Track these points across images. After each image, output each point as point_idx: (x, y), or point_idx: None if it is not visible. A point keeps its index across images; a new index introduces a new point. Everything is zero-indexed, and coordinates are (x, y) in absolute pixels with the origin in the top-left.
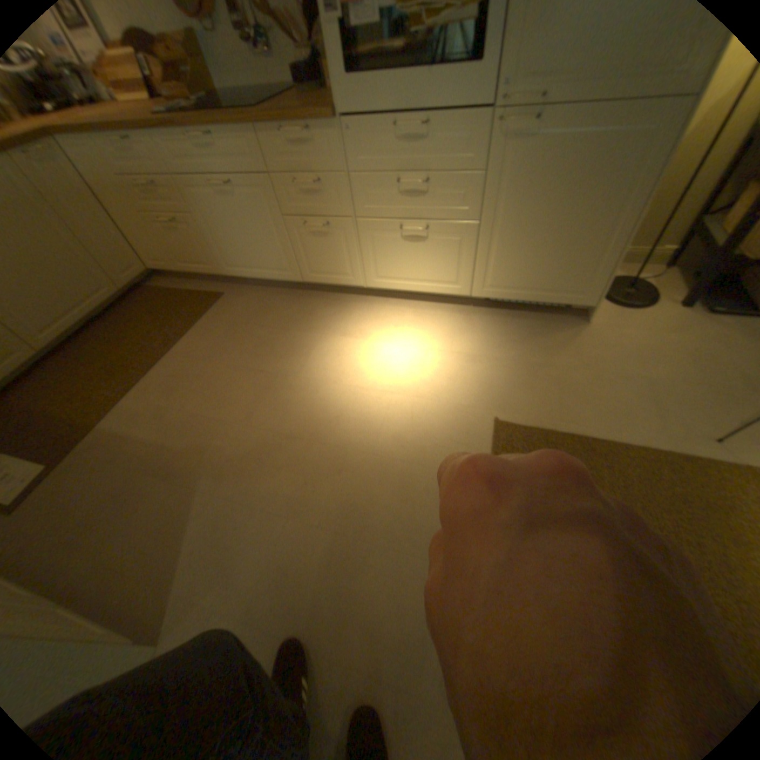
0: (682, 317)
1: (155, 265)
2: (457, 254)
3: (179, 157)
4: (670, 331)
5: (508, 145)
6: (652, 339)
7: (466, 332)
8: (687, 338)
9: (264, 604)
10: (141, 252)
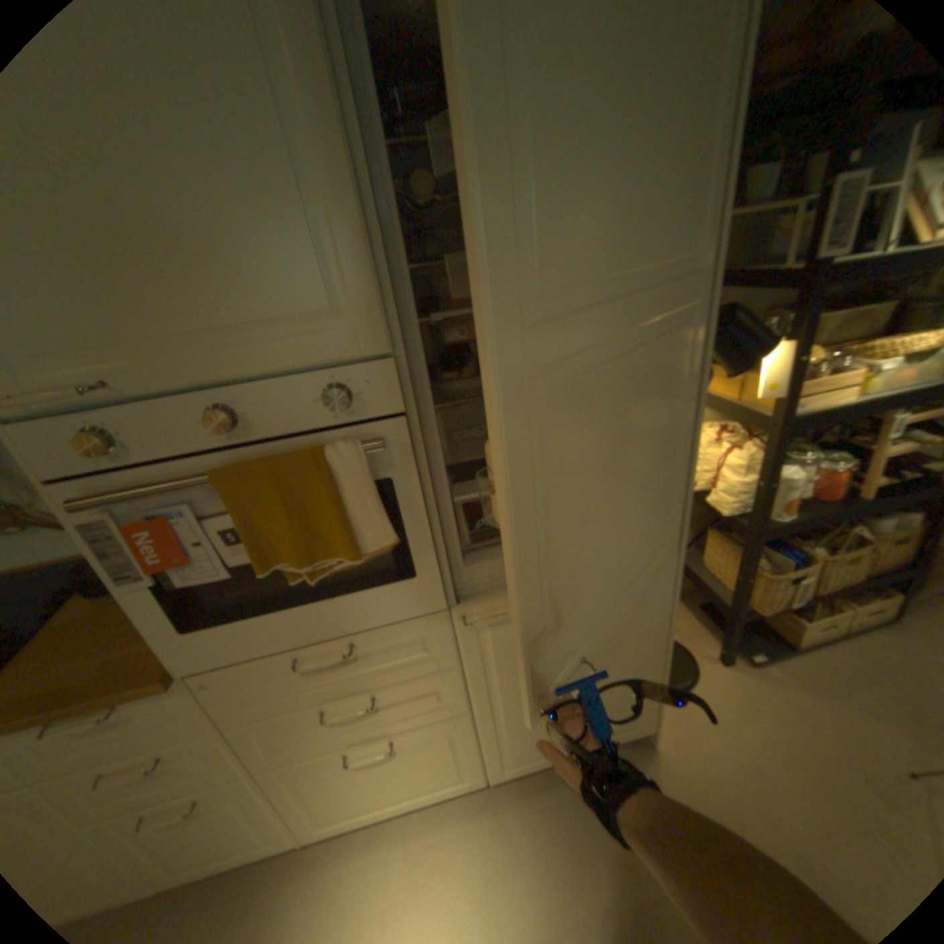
0: (737, 690)
1: None
2: (451, 756)
3: None
4: (744, 726)
5: (485, 638)
6: (739, 753)
7: (511, 873)
8: (767, 731)
9: None
10: None
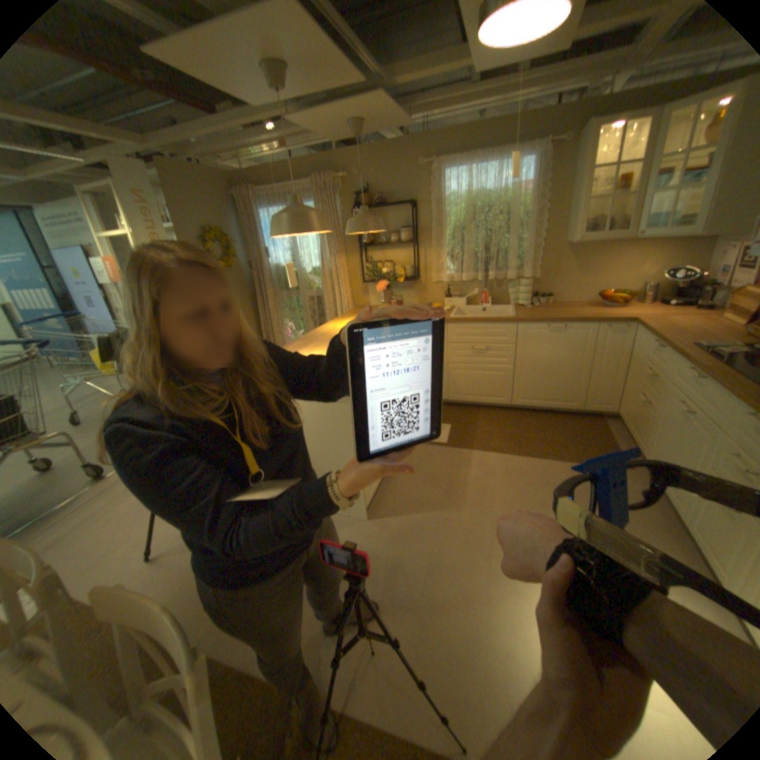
0: None
1: (623, 417)
2: None
3: (680, 378)
4: None
5: None
6: None
7: None
8: None
9: (380, 565)
10: (624, 404)
